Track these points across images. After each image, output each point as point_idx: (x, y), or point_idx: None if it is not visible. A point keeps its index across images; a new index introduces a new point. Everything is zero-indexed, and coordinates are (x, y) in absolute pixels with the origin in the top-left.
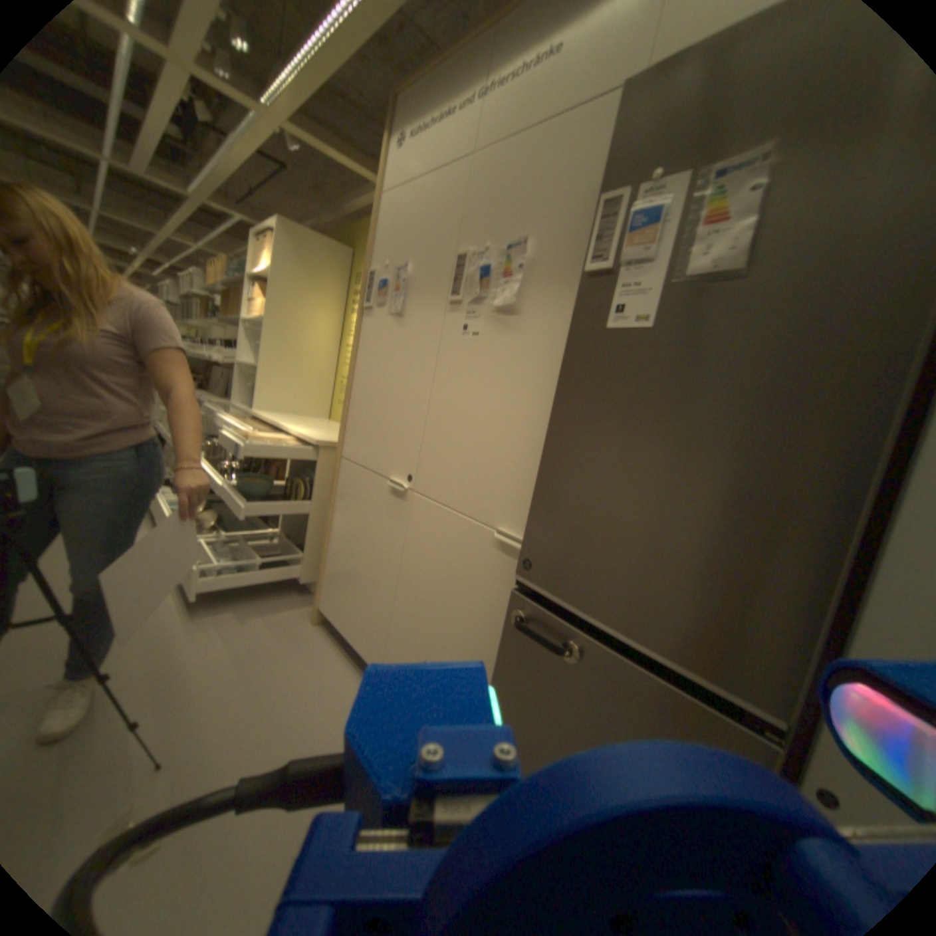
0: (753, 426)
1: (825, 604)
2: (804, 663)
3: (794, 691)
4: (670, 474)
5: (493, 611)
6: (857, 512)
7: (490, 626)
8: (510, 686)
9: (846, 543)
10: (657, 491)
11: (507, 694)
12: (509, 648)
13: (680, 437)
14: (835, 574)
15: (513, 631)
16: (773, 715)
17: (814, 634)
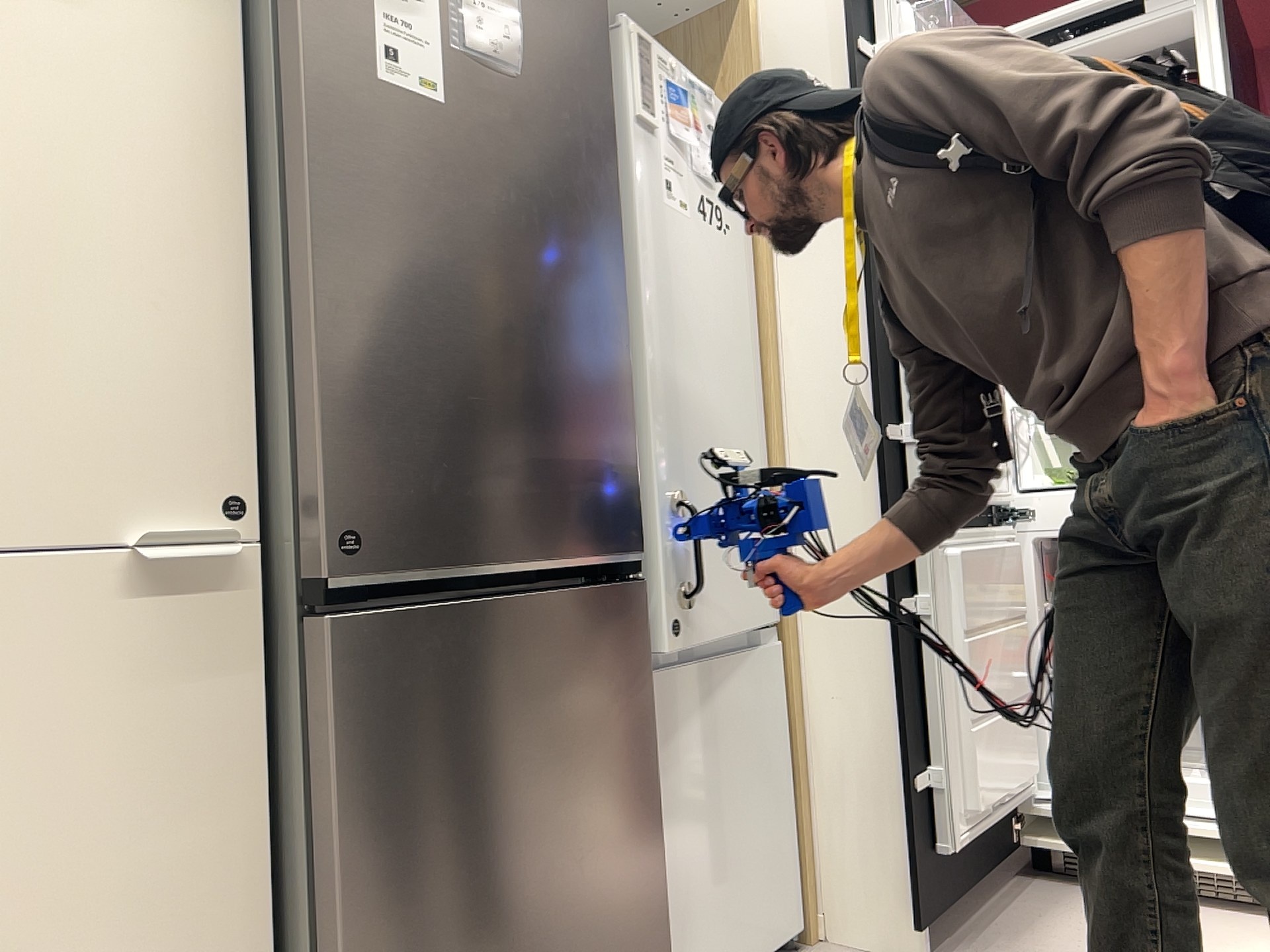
0: (558, 255)
1: (631, 427)
2: (635, 489)
3: (637, 520)
4: (509, 318)
5: (171, 766)
6: (626, 336)
7: (173, 813)
8: (378, 820)
9: (628, 367)
10: (503, 345)
11: (378, 841)
12: (352, 746)
13: (506, 268)
14: (630, 397)
15: (350, 702)
16: (633, 554)
17: (633, 458)
